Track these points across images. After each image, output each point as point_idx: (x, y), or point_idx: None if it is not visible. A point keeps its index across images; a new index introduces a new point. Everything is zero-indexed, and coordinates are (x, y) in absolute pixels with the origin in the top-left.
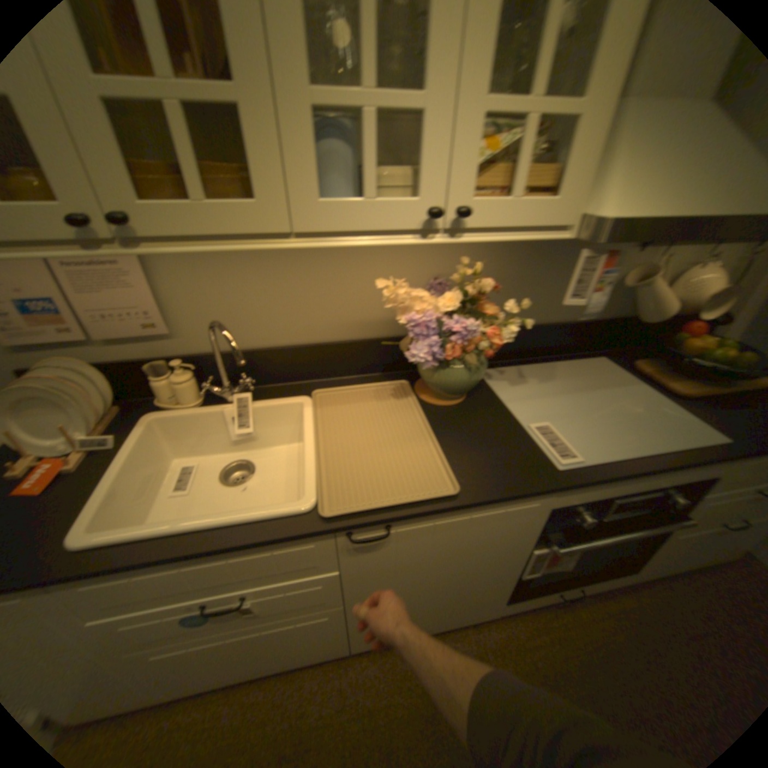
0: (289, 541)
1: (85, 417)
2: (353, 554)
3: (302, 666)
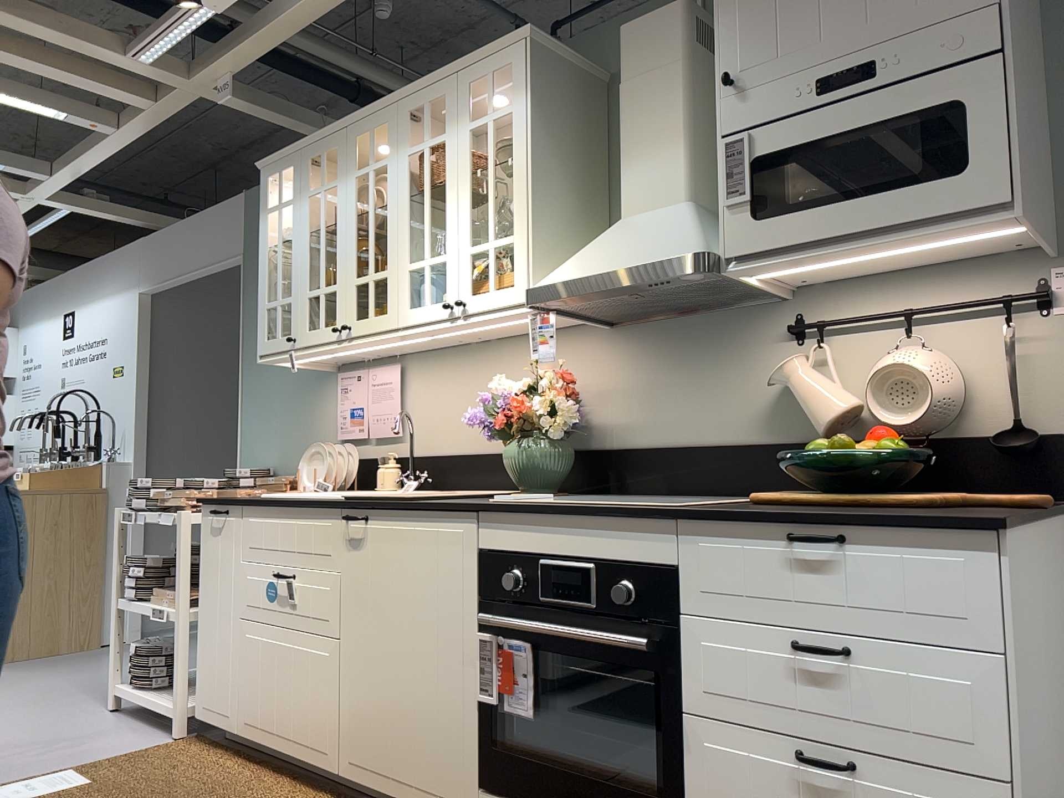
0: (317, 506)
1: (329, 476)
2: (346, 548)
3: (305, 761)
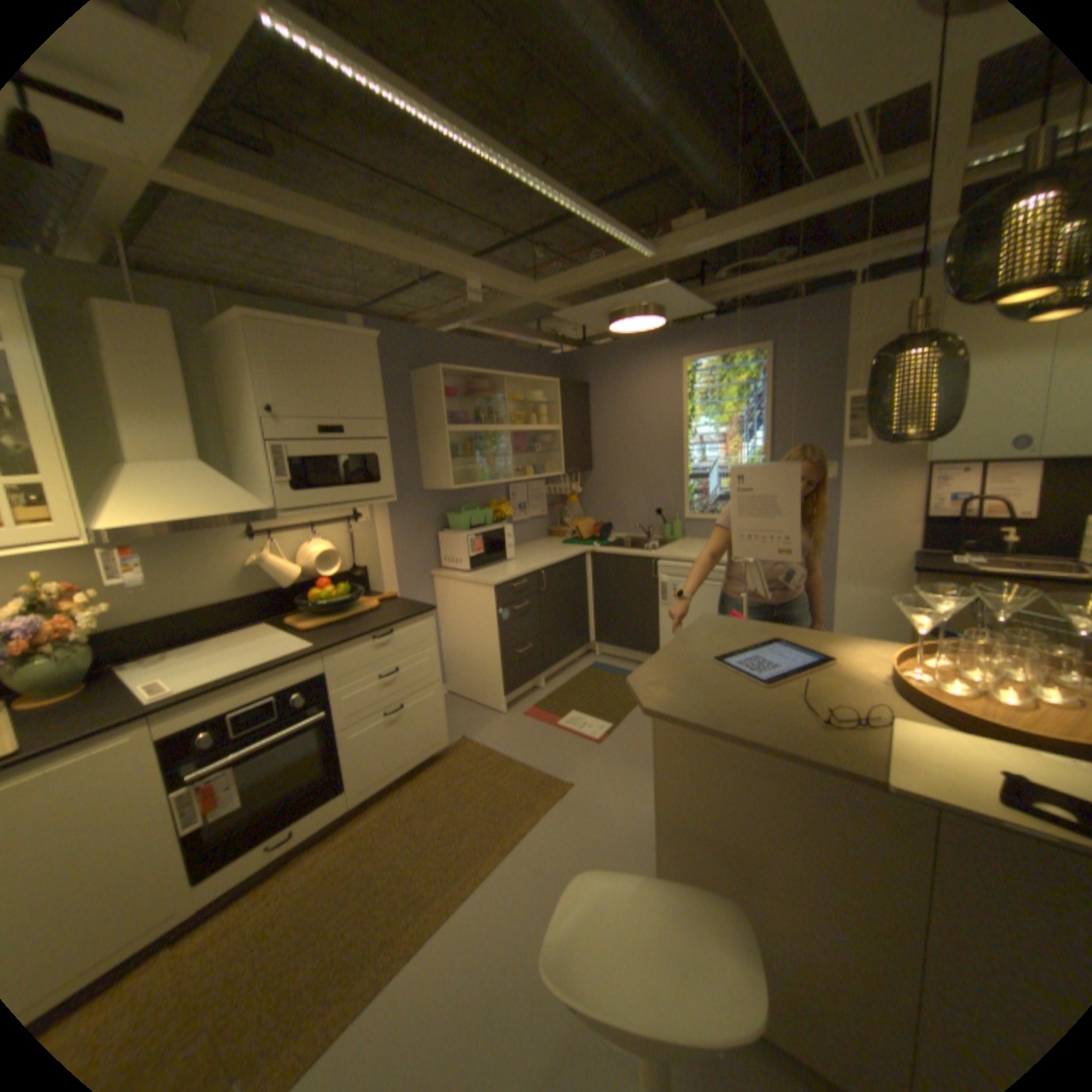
0: None
1: None
2: None
3: None
